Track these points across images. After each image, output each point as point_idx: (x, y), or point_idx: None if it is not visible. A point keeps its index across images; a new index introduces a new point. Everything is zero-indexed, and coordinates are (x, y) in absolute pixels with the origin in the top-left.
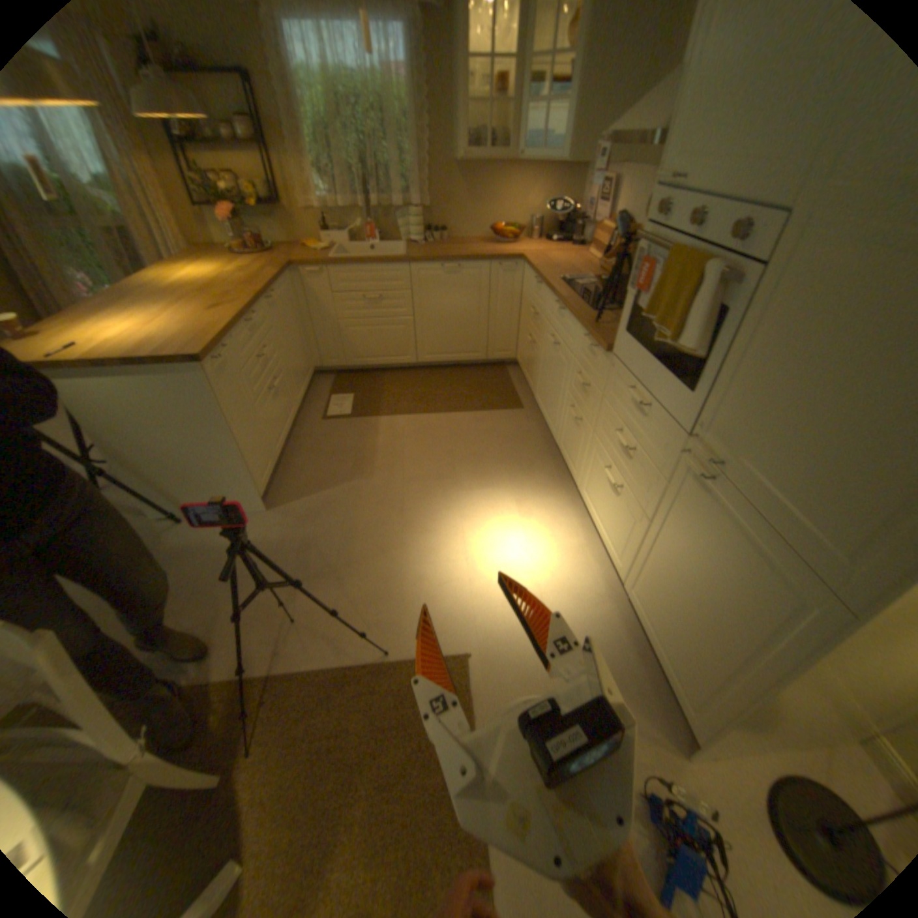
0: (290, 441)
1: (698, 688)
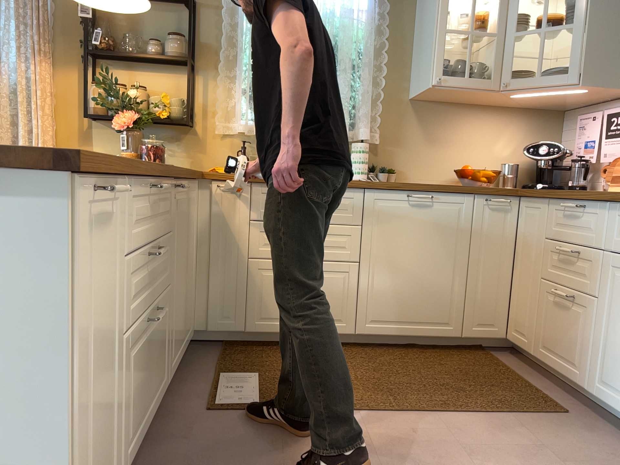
0: (142, 448)
1: None
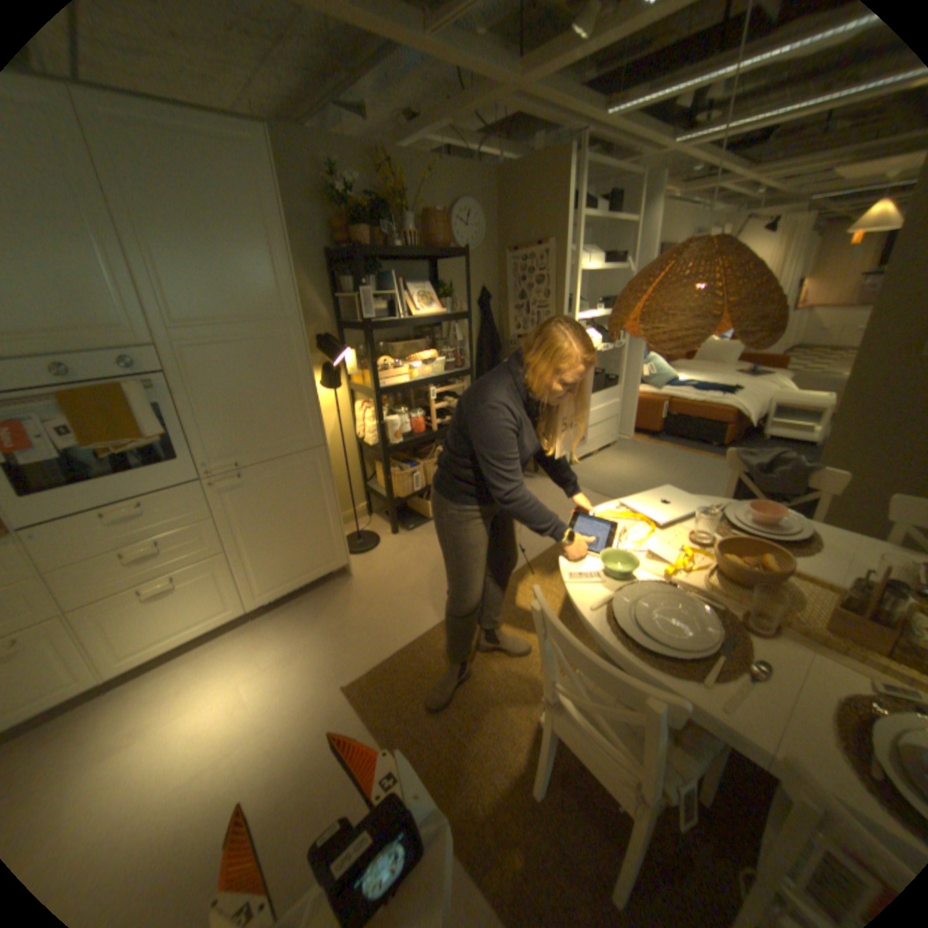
0: None
1: (324, 548)
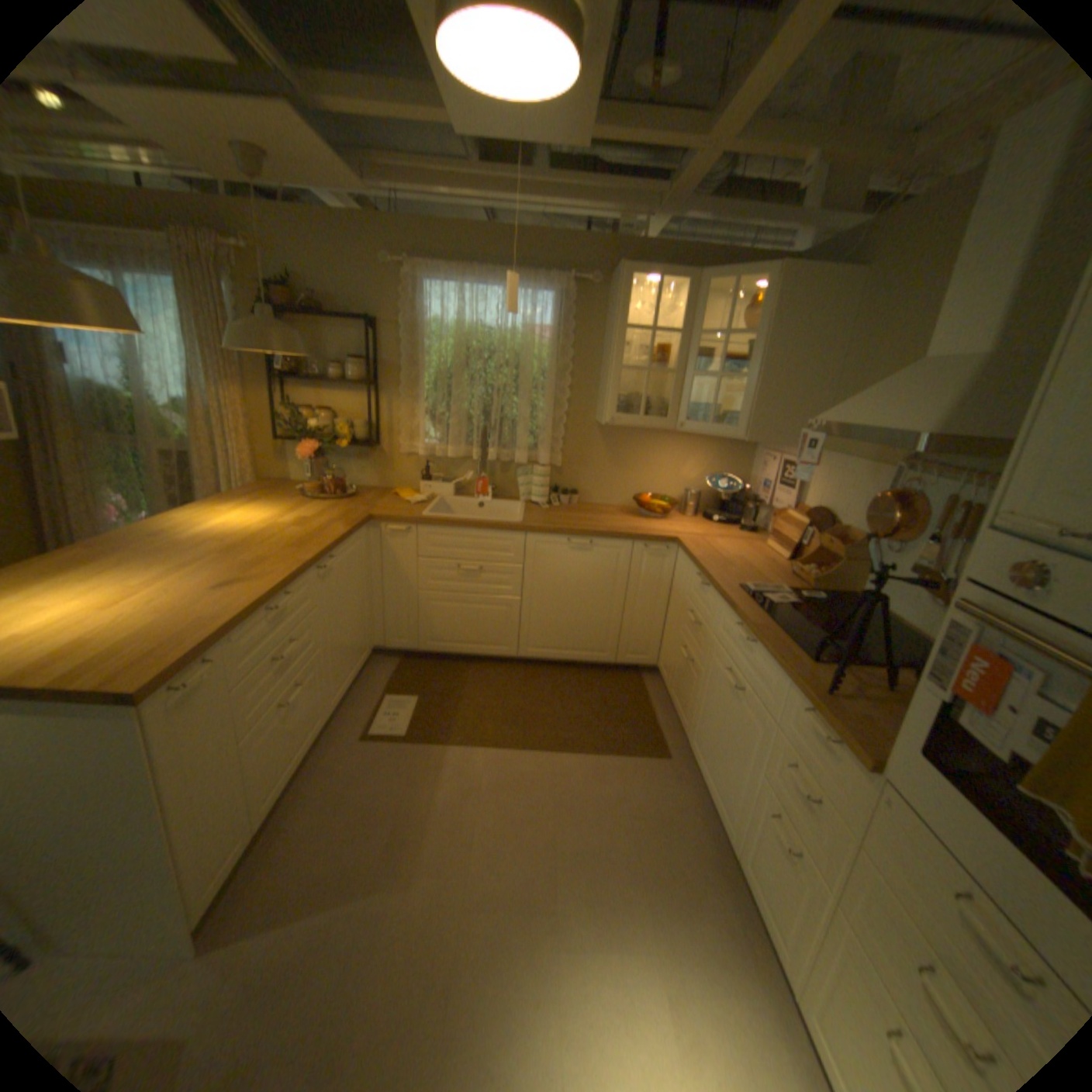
0: (297, 779)
1: None
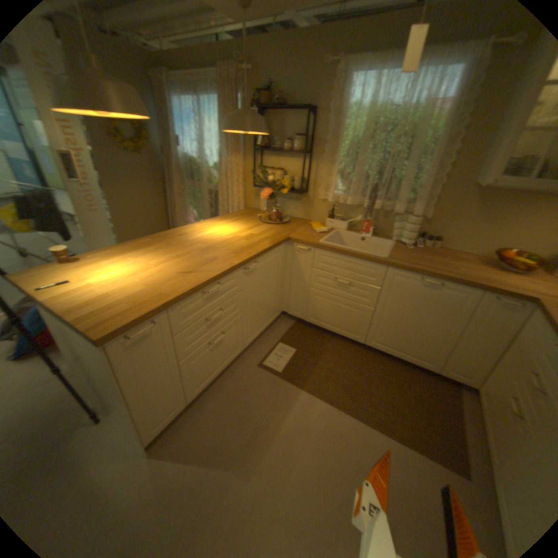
0: (222, 377)
1: None
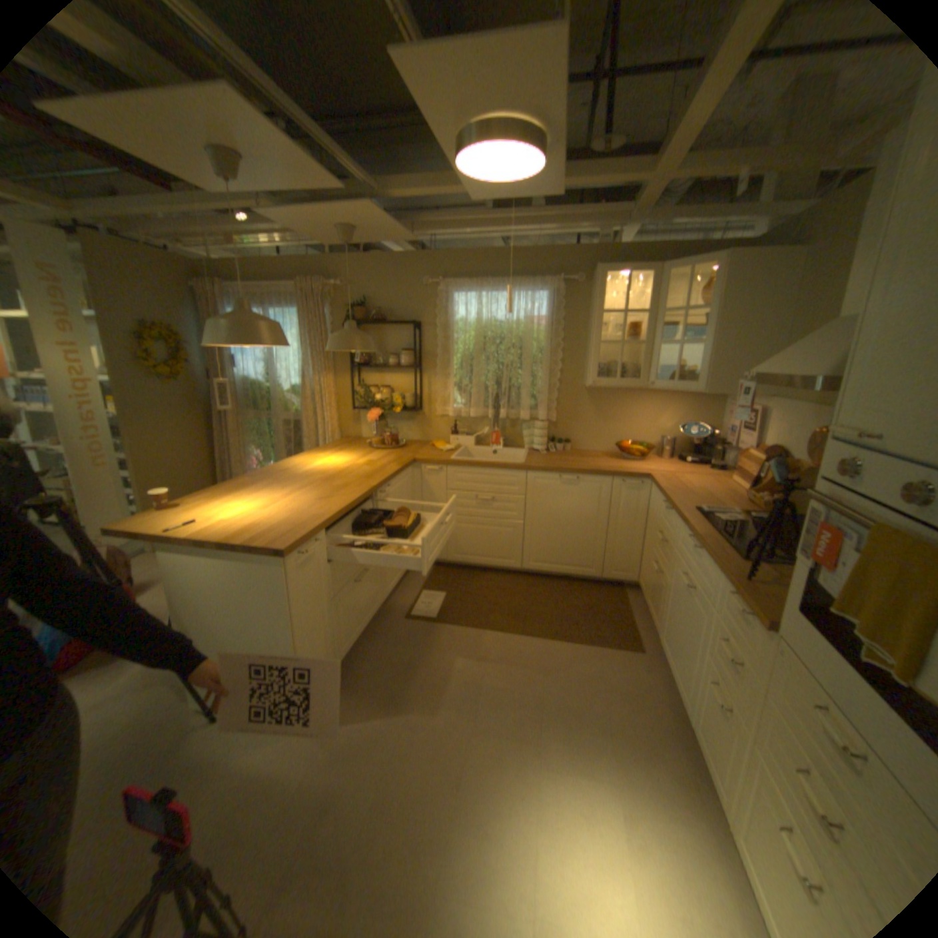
0: (363, 639)
1: None
